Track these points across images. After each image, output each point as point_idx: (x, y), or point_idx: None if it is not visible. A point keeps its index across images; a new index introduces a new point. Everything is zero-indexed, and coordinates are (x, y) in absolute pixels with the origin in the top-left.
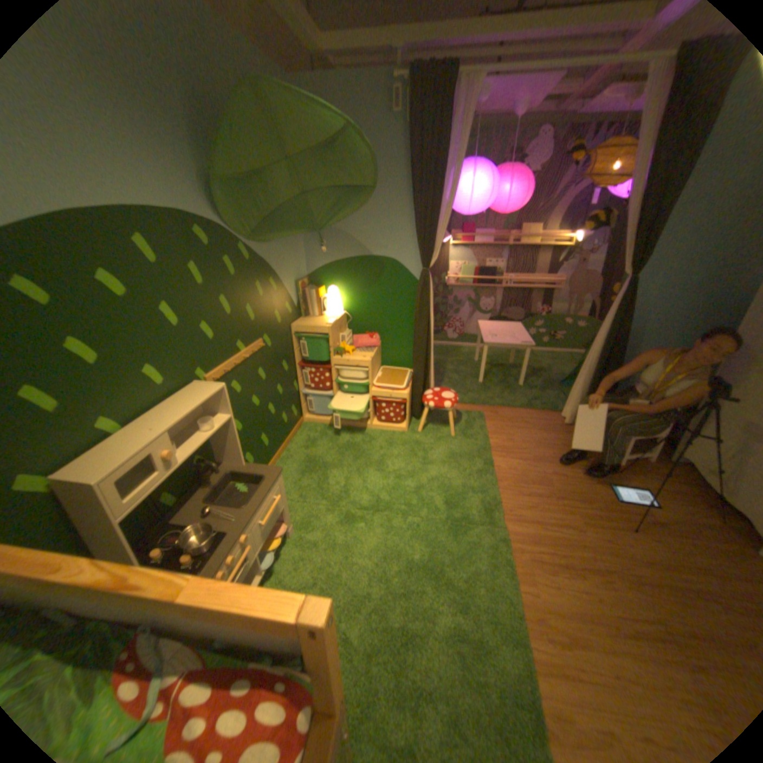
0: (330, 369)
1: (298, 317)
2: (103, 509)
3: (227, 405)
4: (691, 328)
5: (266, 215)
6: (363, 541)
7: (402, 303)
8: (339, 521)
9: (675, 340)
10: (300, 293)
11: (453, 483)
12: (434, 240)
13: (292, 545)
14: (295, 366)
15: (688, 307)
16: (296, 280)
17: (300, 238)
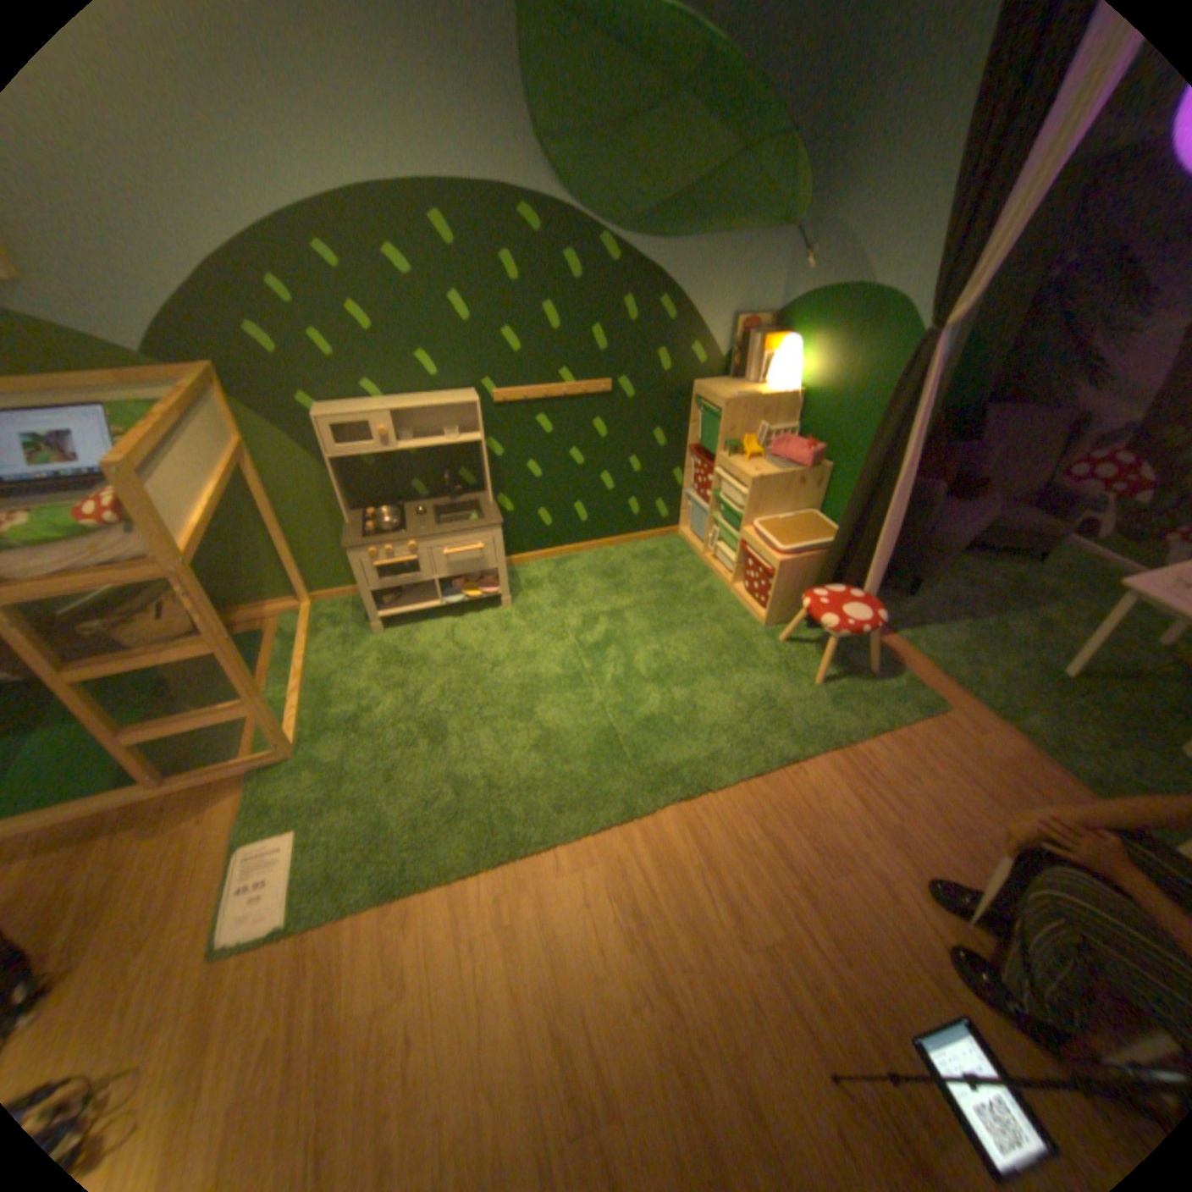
0: (710, 469)
1: (723, 376)
2: (318, 442)
3: (479, 426)
4: None
5: (671, 192)
6: (534, 664)
7: (889, 399)
8: (549, 634)
9: None
10: (735, 337)
11: (700, 718)
12: (983, 258)
13: (497, 615)
14: (684, 448)
15: None
16: (738, 313)
17: (783, 238)
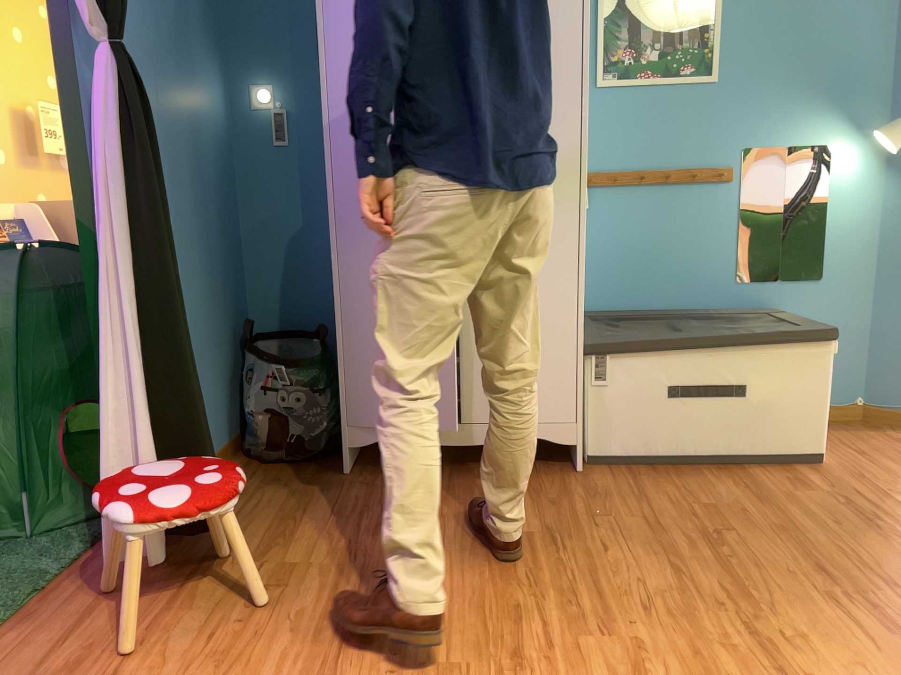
0: None
1: None
2: None
3: None
4: (192, 203)
5: None
6: None
7: None
8: None
9: (186, 235)
10: None
11: None
12: None
13: None
14: None
15: (177, 154)
16: None
17: None
